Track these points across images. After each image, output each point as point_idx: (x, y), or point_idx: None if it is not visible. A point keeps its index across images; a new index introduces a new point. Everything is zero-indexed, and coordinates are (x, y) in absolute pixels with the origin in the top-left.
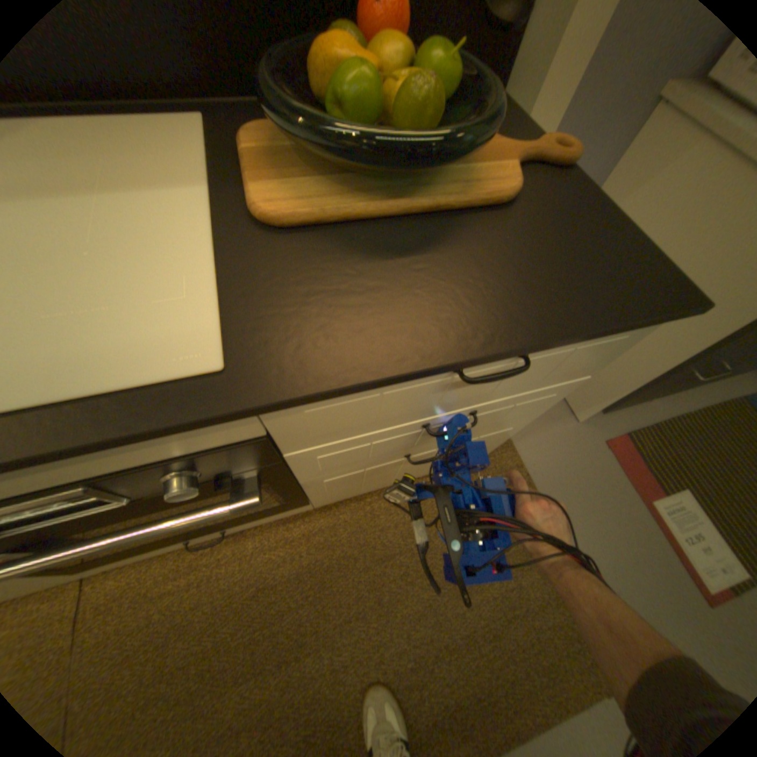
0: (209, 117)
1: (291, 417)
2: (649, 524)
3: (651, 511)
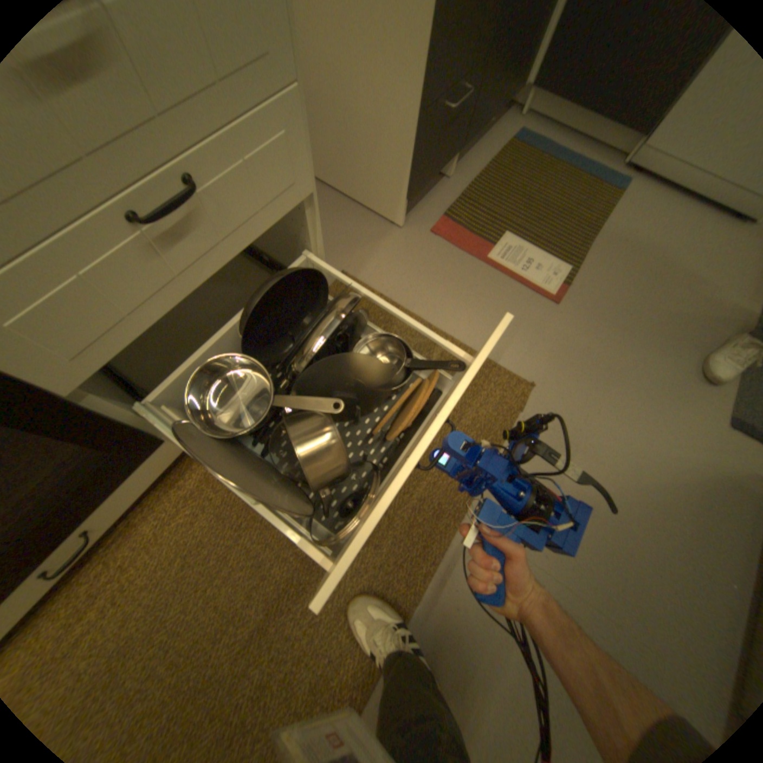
0: None
1: None
2: (489, 274)
3: (486, 264)
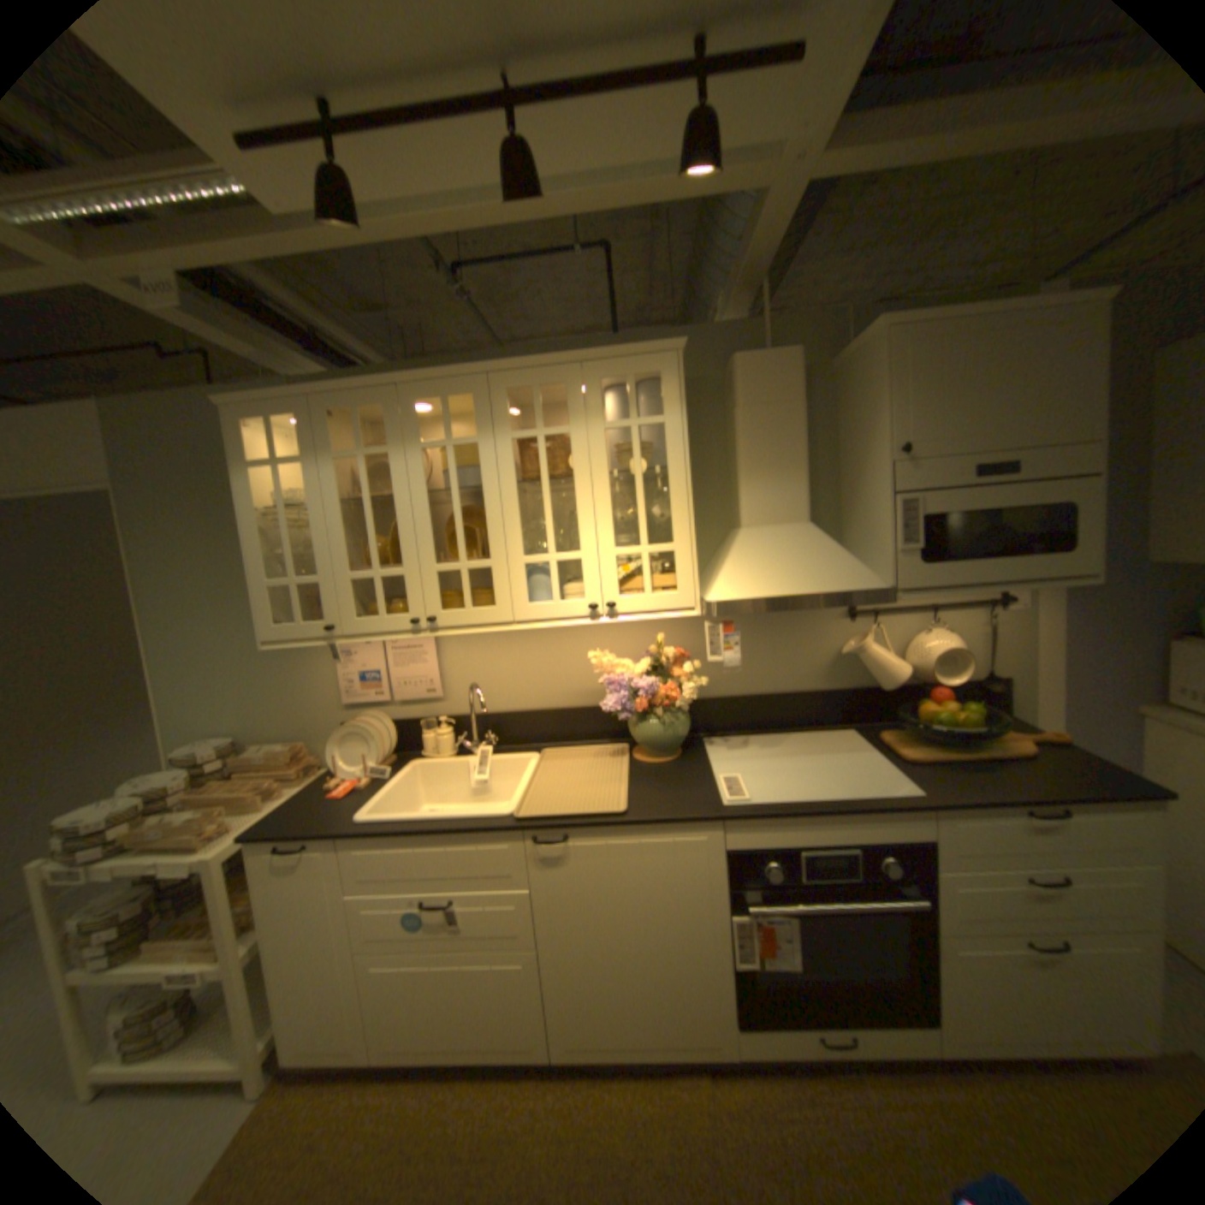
0: (857, 734)
1: (952, 834)
2: None
3: None
